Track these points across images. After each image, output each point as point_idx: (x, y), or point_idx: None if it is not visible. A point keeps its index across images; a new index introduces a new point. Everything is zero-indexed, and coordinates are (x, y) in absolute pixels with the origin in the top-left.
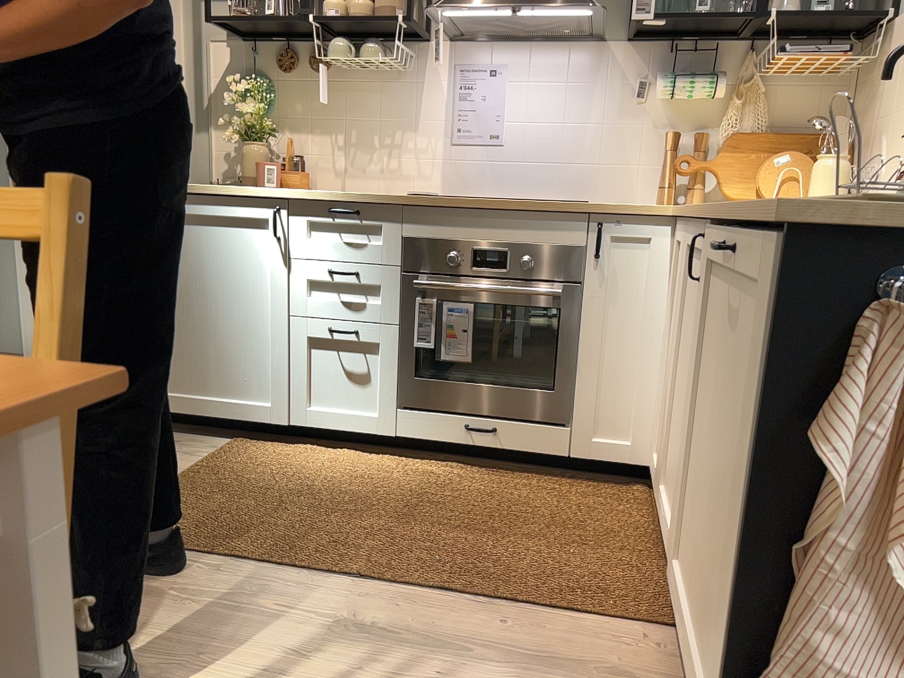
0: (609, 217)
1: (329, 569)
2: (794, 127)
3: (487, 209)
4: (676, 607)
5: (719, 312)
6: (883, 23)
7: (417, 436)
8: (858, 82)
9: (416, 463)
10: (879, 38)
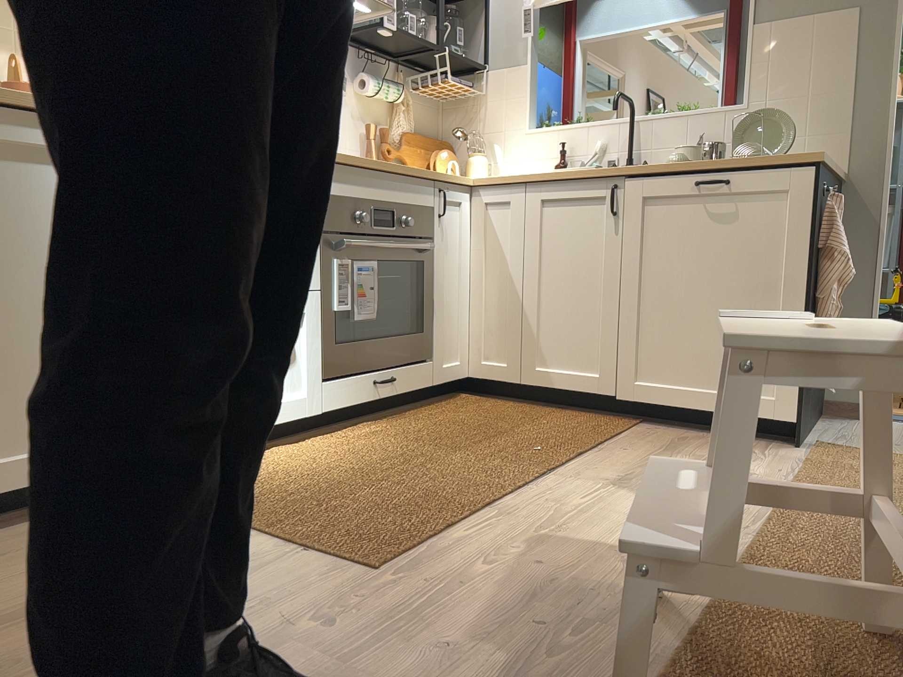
0: (445, 181)
1: (533, 477)
2: (421, 131)
3: (381, 169)
4: (659, 399)
5: (678, 218)
6: (479, 71)
7: (338, 405)
8: (455, 106)
9: (338, 435)
10: (479, 80)
